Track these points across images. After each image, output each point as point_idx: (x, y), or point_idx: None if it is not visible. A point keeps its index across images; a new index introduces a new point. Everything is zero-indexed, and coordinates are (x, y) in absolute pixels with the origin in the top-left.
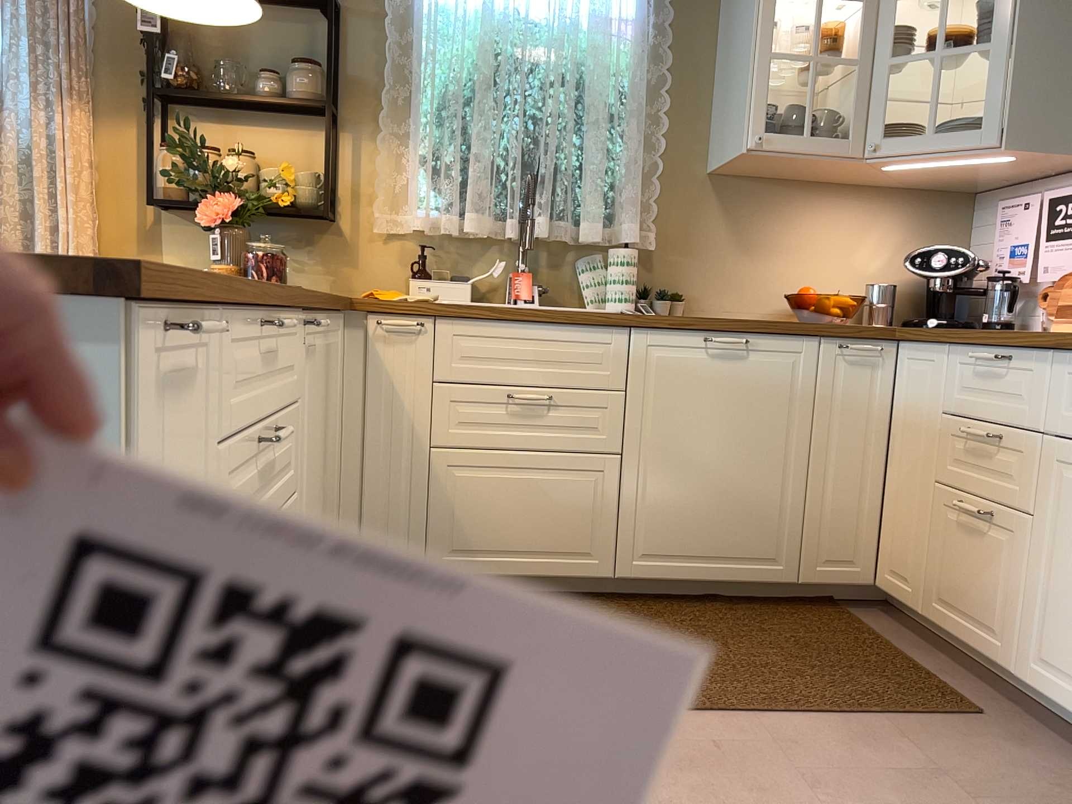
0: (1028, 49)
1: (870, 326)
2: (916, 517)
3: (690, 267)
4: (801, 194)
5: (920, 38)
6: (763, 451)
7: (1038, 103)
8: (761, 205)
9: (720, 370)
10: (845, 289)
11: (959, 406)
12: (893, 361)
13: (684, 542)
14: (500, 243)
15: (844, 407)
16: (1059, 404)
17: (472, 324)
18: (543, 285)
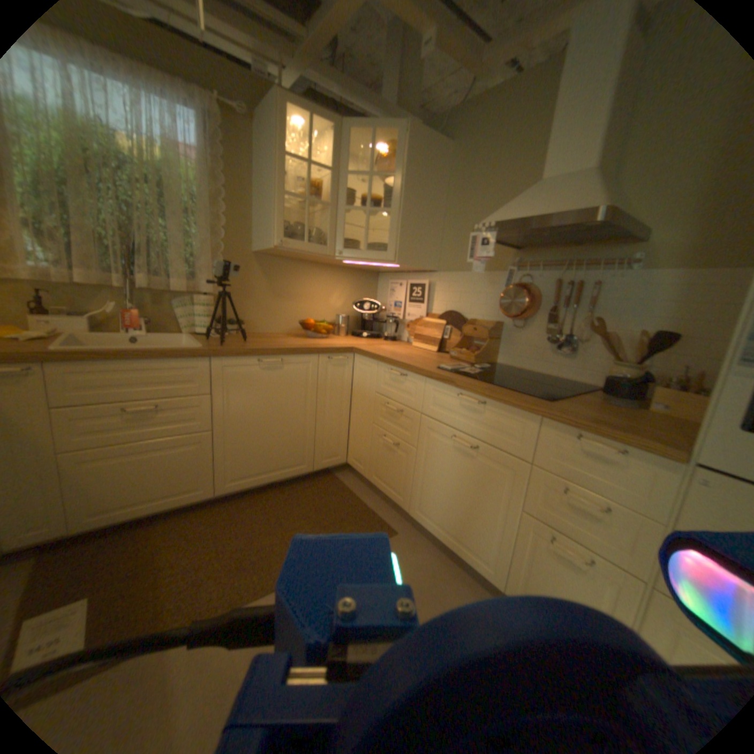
0: (404, 215)
1: (339, 345)
2: (362, 436)
3: (244, 305)
4: (301, 268)
5: (353, 193)
6: (291, 414)
7: (408, 241)
8: (281, 272)
9: (266, 376)
10: (324, 316)
11: (381, 390)
12: (350, 362)
13: (252, 468)
14: (106, 289)
15: (329, 386)
16: (426, 400)
17: (79, 366)
18: (146, 316)
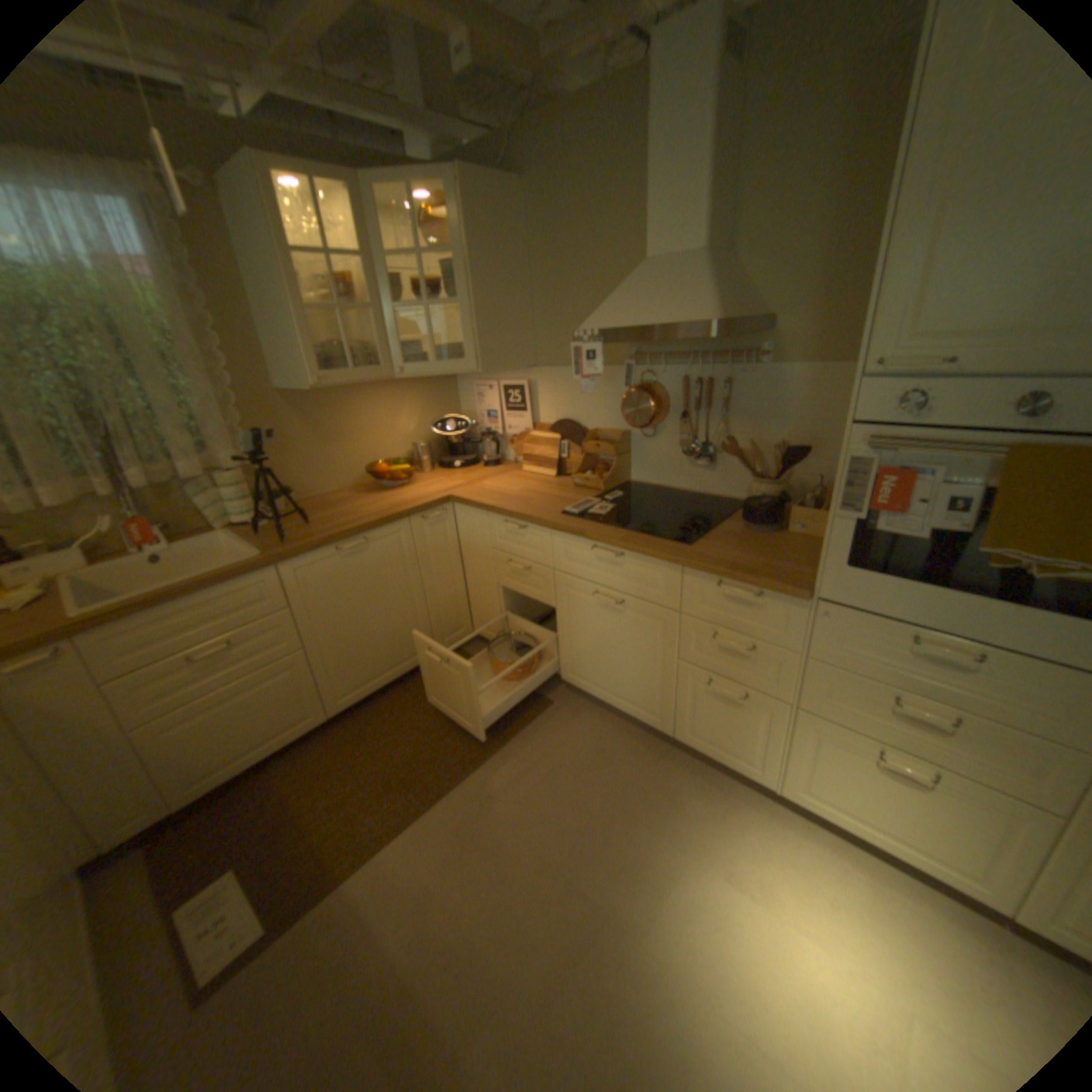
0: (478, 305)
1: (432, 496)
2: (488, 600)
3: (285, 466)
4: (348, 392)
5: (394, 264)
6: (395, 599)
7: (490, 340)
8: (322, 407)
9: (351, 565)
10: (396, 450)
11: (500, 546)
12: (451, 515)
13: (364, 675)
14: (88, 500)
15: (432, 552)
16: (557, 555)
17: (118, 628)
18: (156, 520)
